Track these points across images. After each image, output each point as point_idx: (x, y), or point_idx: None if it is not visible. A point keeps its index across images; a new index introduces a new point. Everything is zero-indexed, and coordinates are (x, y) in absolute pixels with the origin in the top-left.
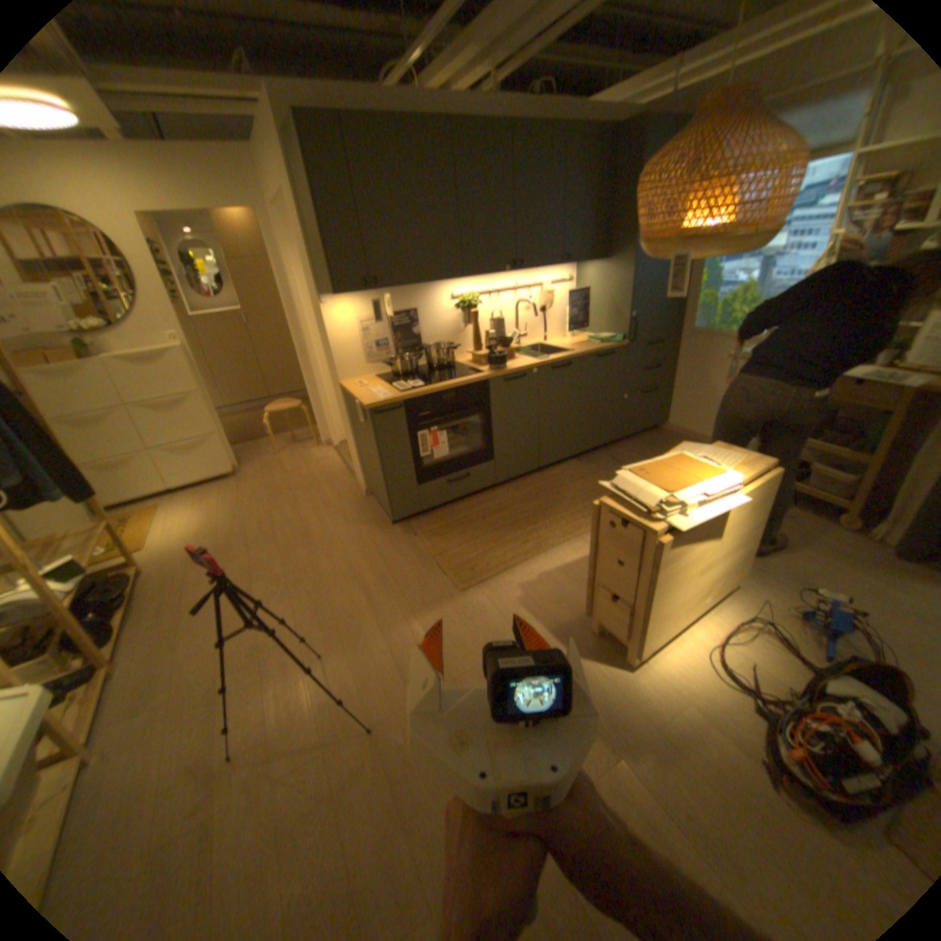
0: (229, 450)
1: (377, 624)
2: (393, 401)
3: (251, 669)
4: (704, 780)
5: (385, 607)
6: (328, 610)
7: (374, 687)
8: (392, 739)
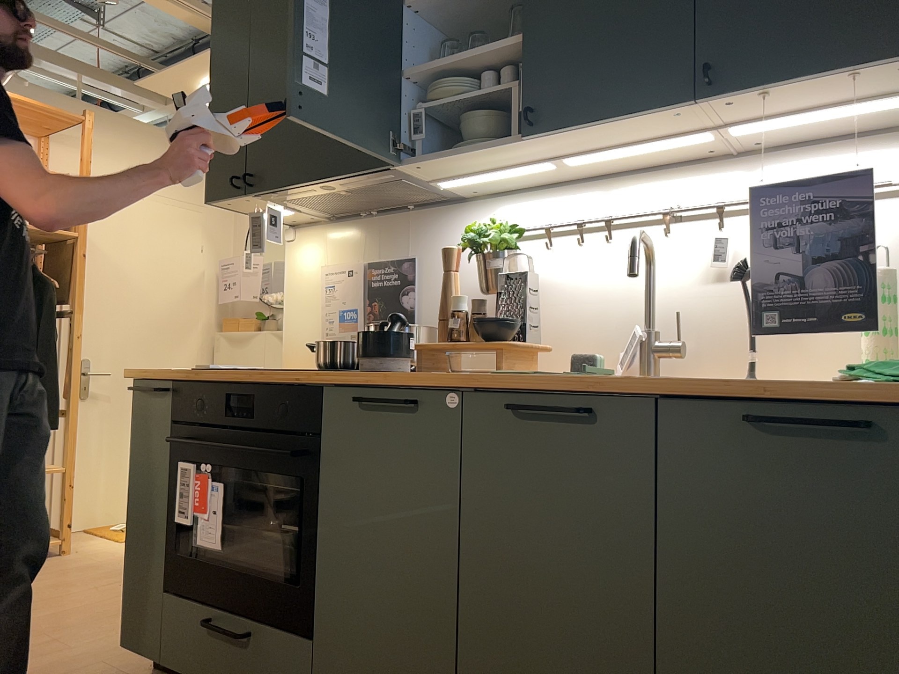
0: None
1: None
2: (158, 375)
3: None
4: None
5: None
6: None
7: None
8: None
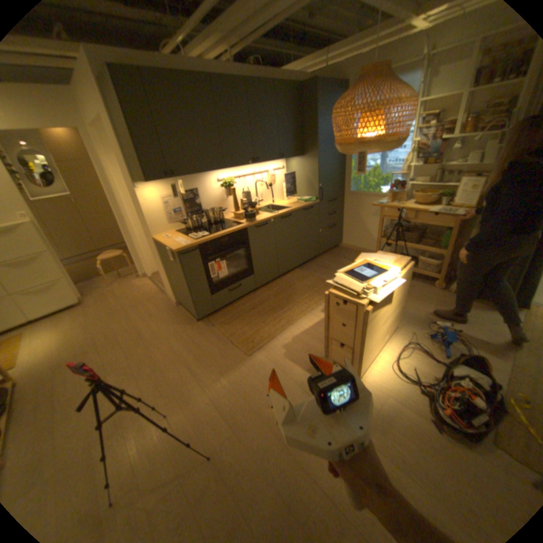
0: (73, 289)
1: (199, 387)
2: (191, 246)
3: (116, 437)
4: (406, 438)
5: (202, 375)
6: (164, 384)
7: (205, 429)
8: (224, 461)
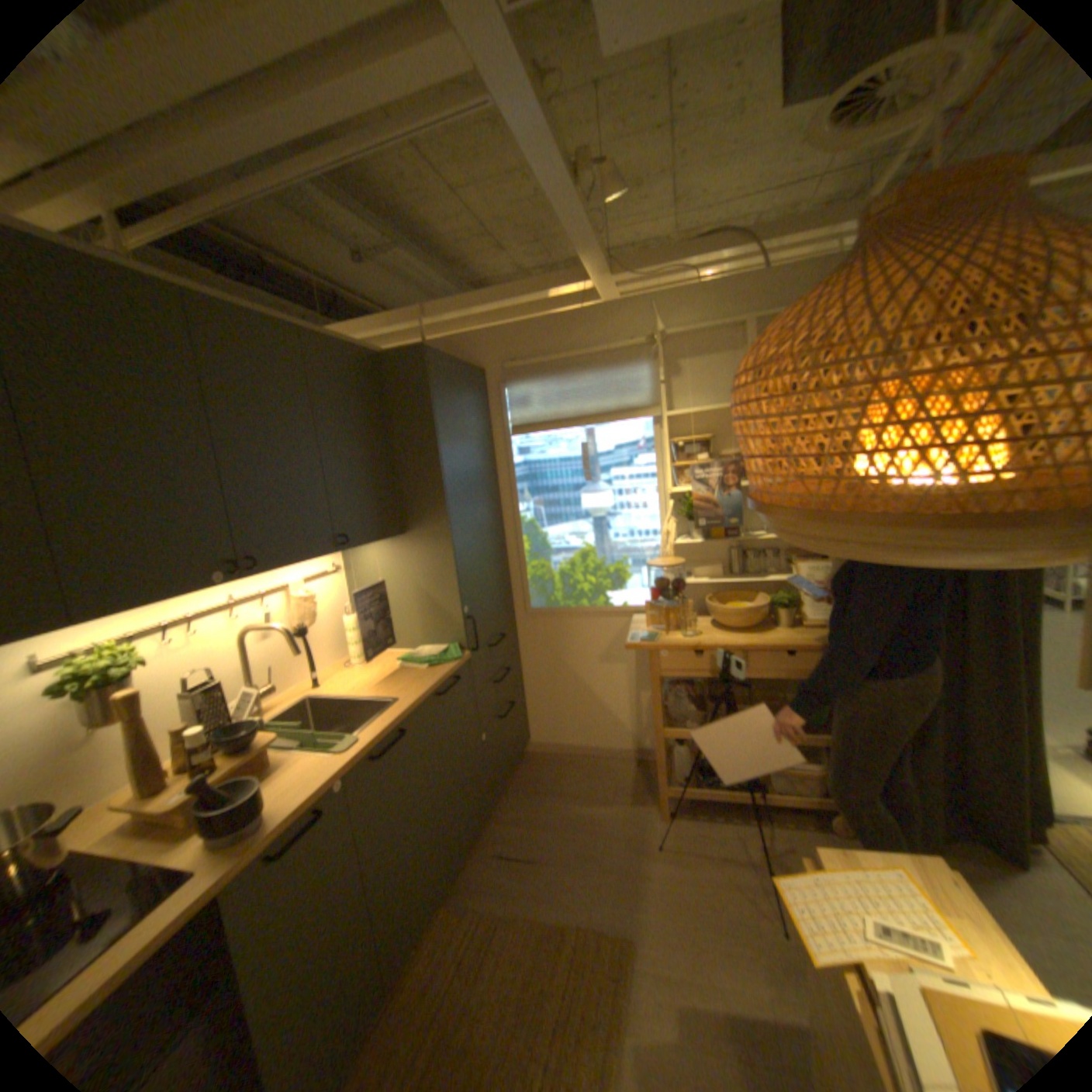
0: None
1: None
2: None
3: None
4: None
5: None
6: None
7: None
8: None
